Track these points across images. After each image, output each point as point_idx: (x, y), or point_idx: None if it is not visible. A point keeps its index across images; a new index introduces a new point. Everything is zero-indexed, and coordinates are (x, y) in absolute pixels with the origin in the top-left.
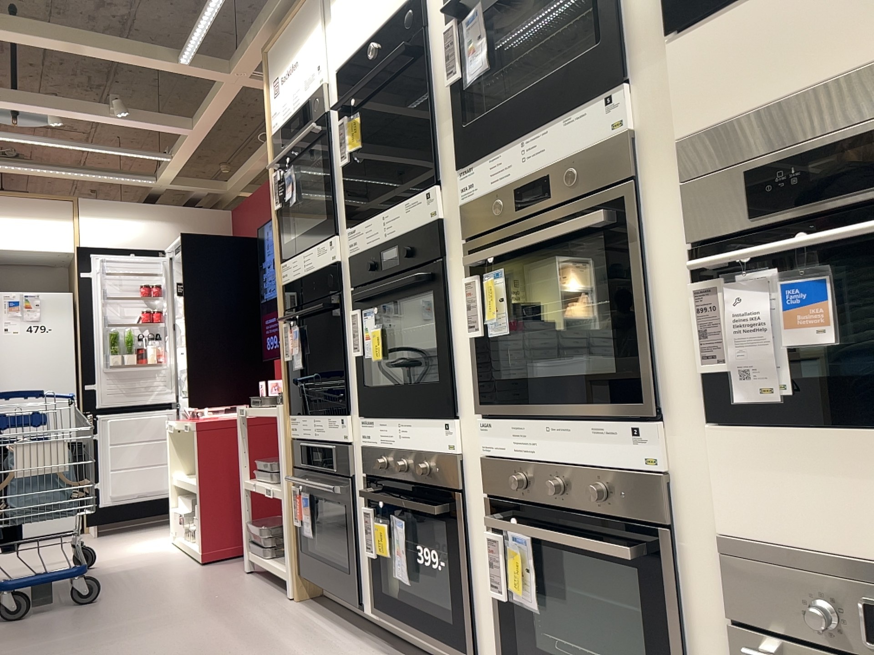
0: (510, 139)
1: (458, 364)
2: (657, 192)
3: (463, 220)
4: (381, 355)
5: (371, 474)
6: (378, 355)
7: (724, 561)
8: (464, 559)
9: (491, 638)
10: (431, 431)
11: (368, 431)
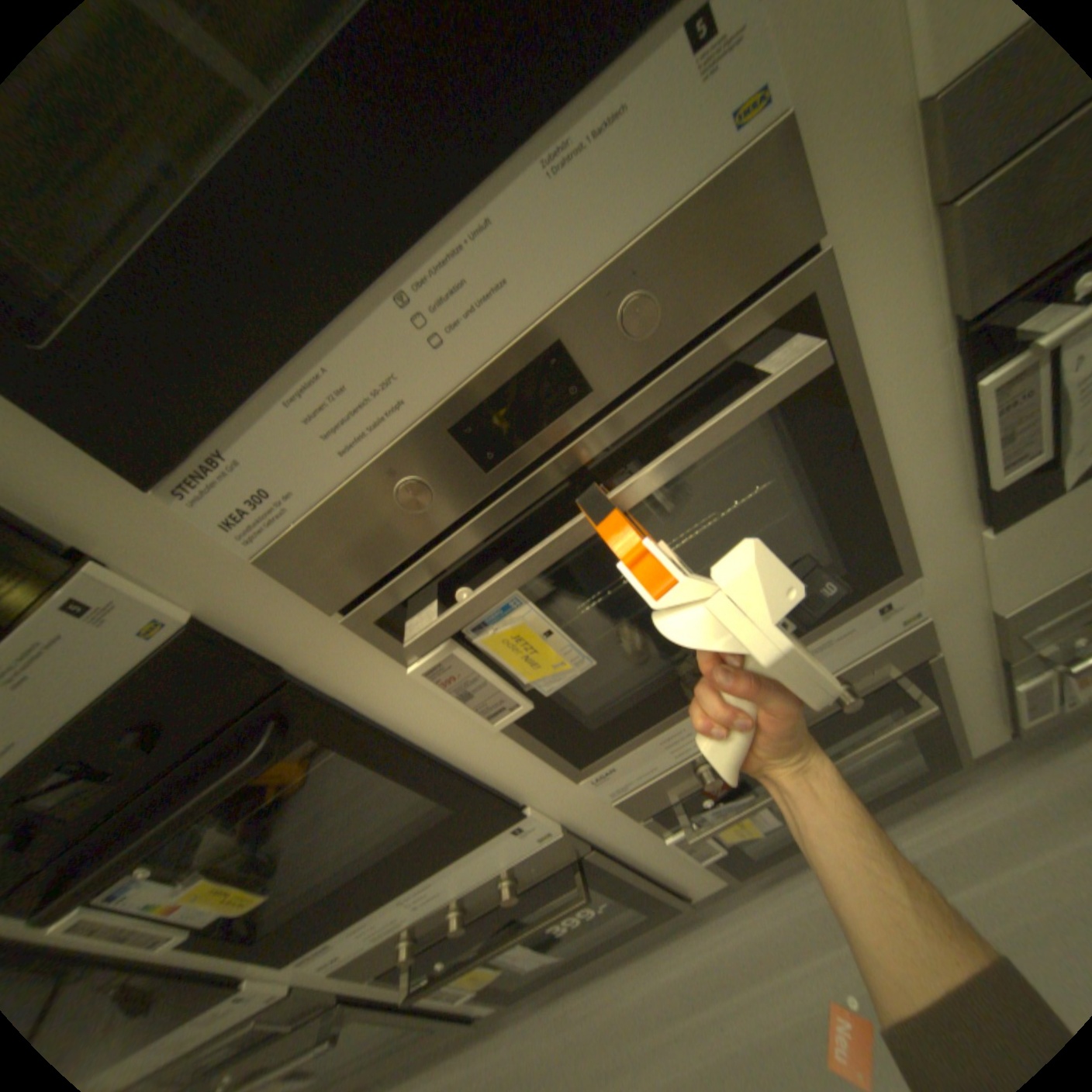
0: (334, 294)
1: (470, 765)
2: (863, 248)
3: (284, 580)
4: (251, 896)
5: (381, 970)
6: (243, 904)
7: (1005, 629)
8: (631, 879)
9: (695, 878)
10: (479, 858)
11: (321, 958)
